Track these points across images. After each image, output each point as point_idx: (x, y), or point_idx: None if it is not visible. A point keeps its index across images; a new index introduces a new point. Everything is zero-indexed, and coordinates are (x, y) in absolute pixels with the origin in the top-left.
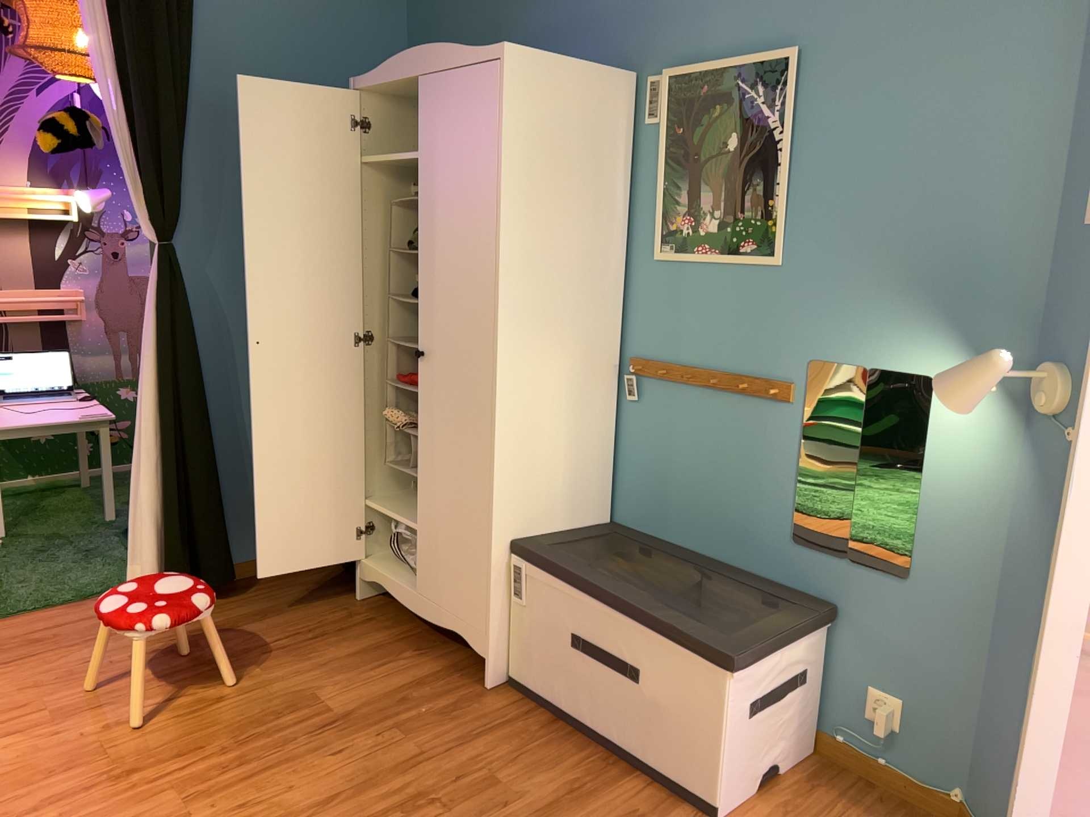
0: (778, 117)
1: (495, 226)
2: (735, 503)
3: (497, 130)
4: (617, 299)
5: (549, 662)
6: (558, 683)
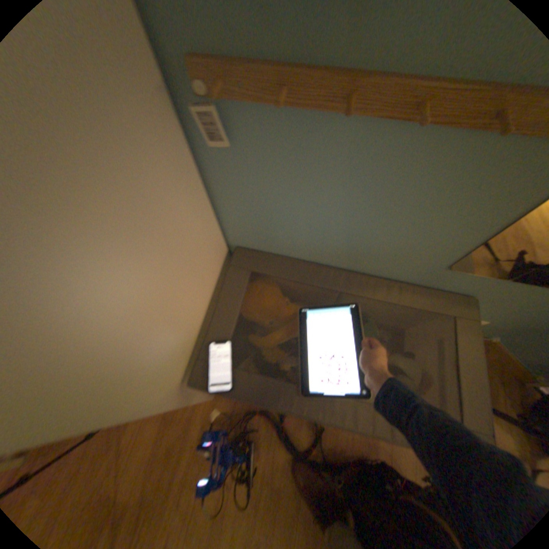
0: None
1: None
2: (388, 246)
3: None
4: None
5: None
6: None
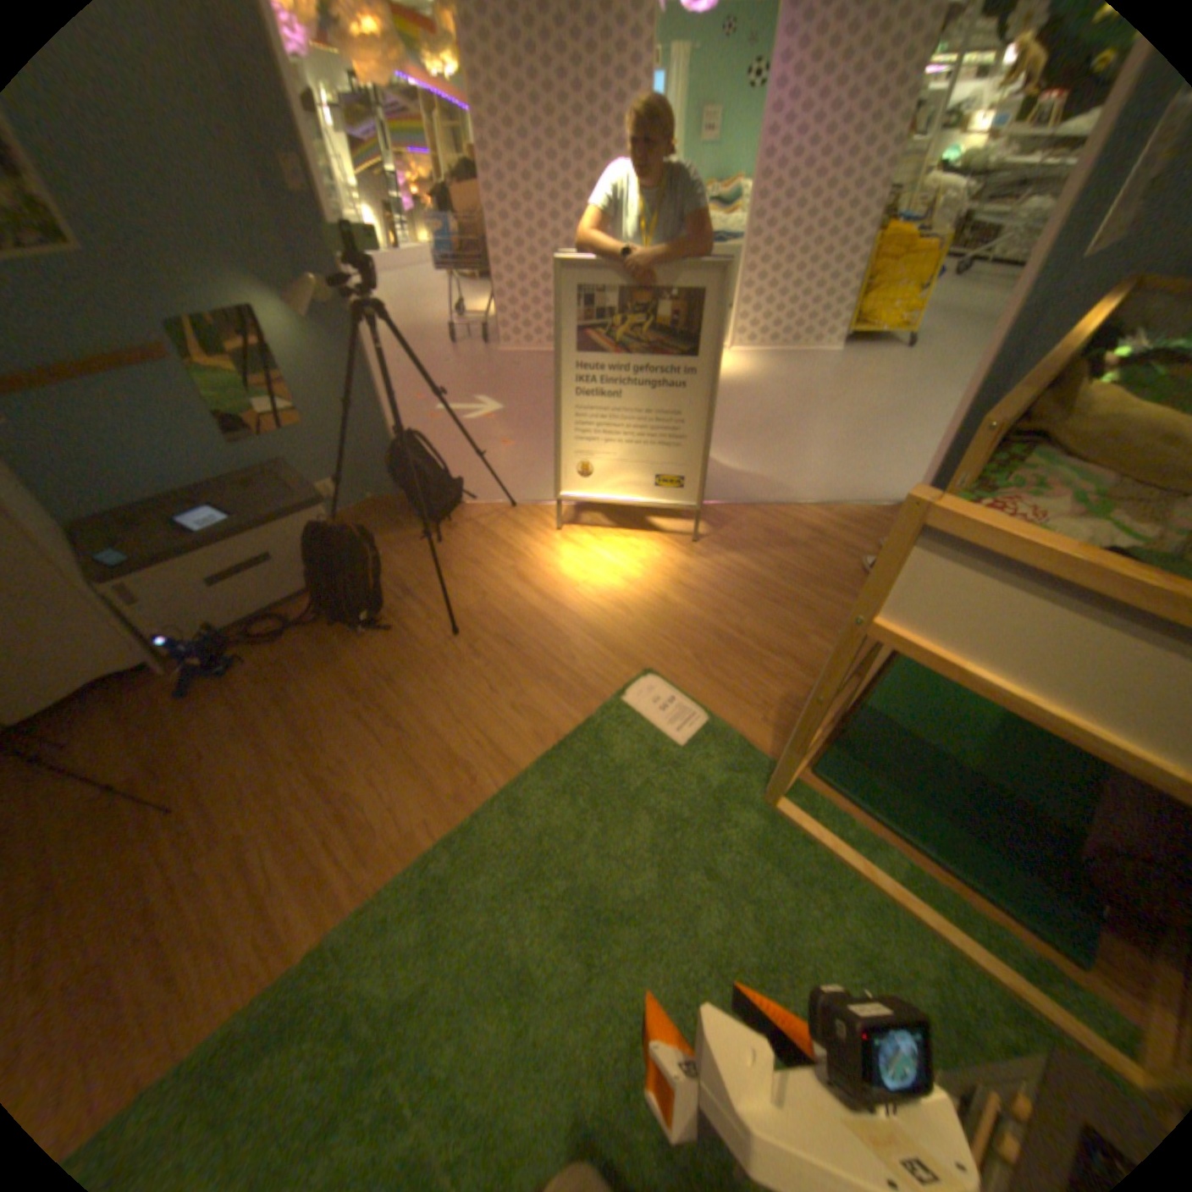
0: None
1: None
2: (174, 448)
3: None
4: None
5: (195, 612)
6: (211, 616)
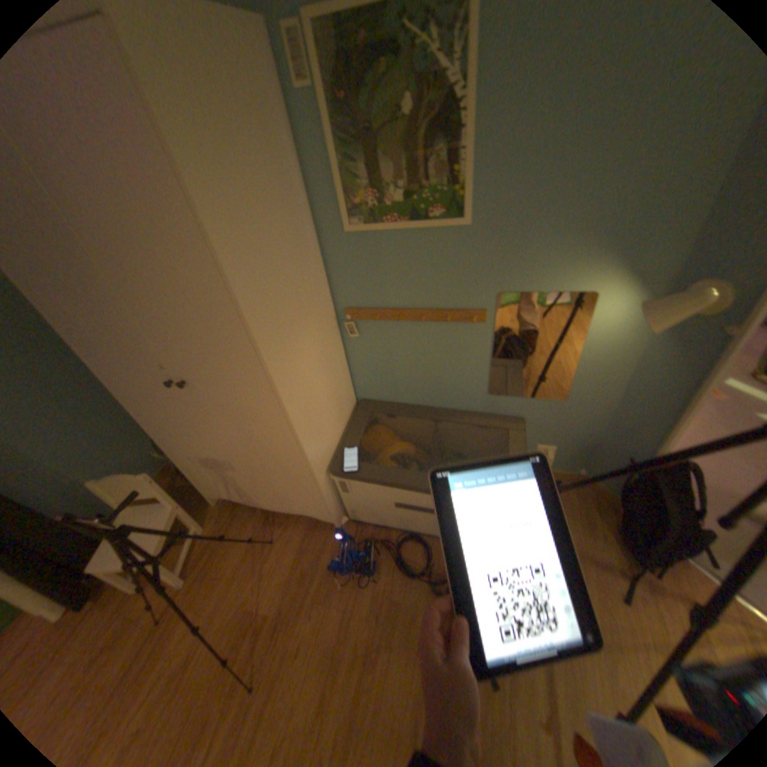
0: (460, 68)
1: (220, 274)
2: (447, 382)
3: (162, 148)
4: (322, 272)
5: (379, 514)
6: (387, 521)
